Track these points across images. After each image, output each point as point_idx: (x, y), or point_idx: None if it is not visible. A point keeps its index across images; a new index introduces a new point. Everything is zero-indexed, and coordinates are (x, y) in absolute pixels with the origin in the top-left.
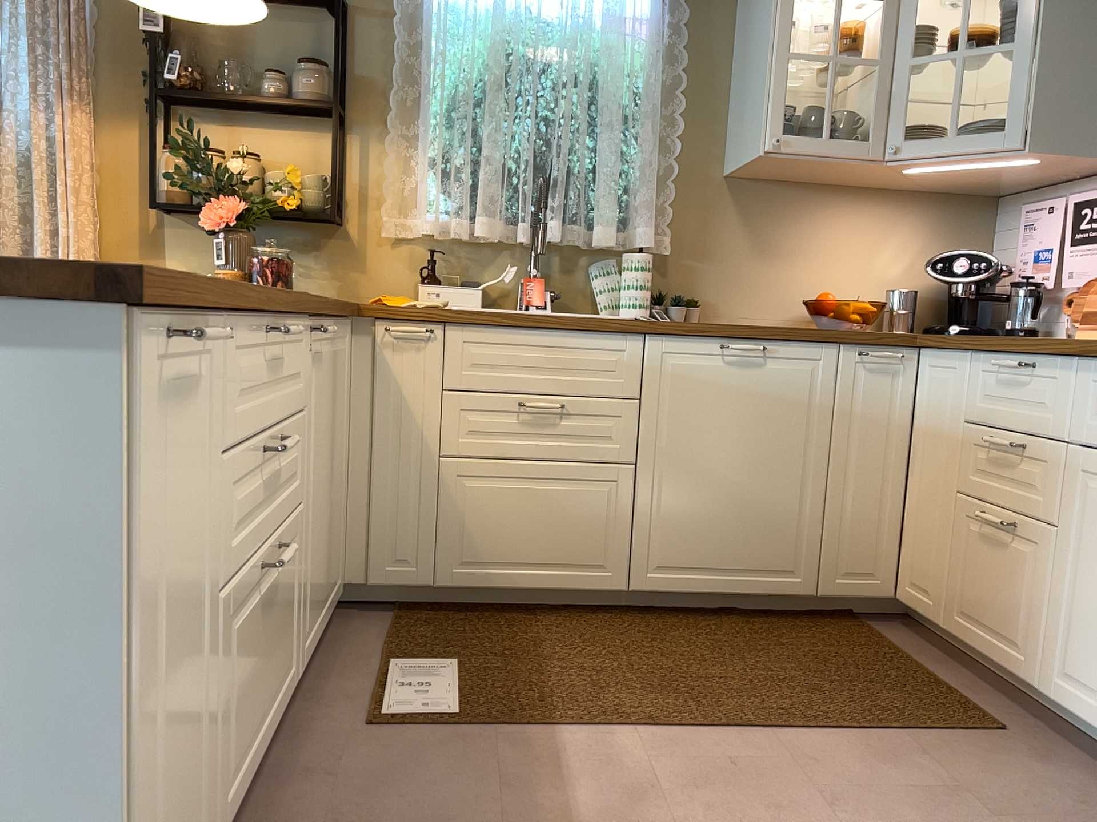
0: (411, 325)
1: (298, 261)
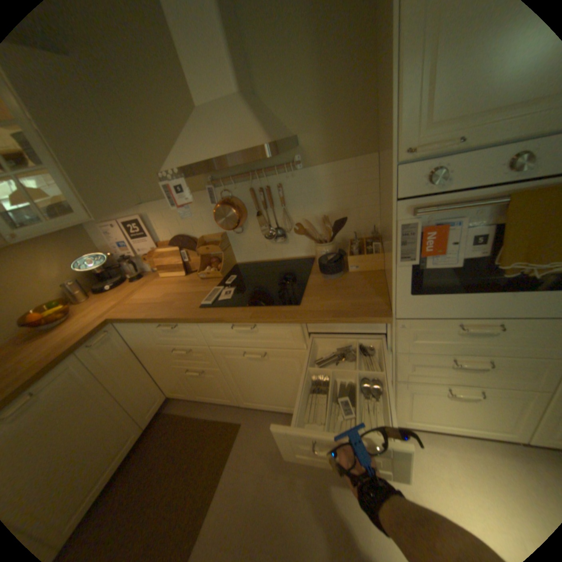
0: None
1: None
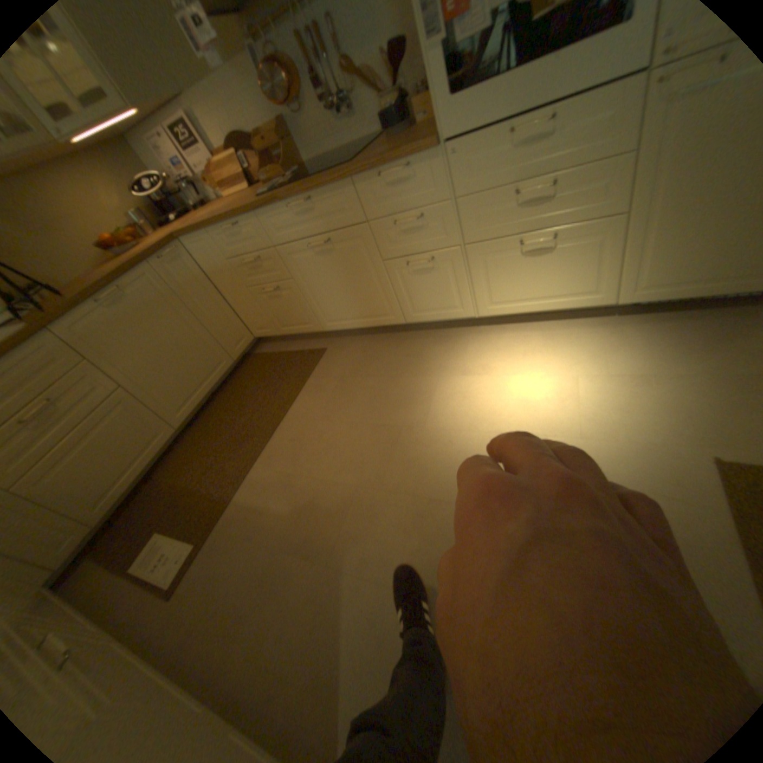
0: None
1: None
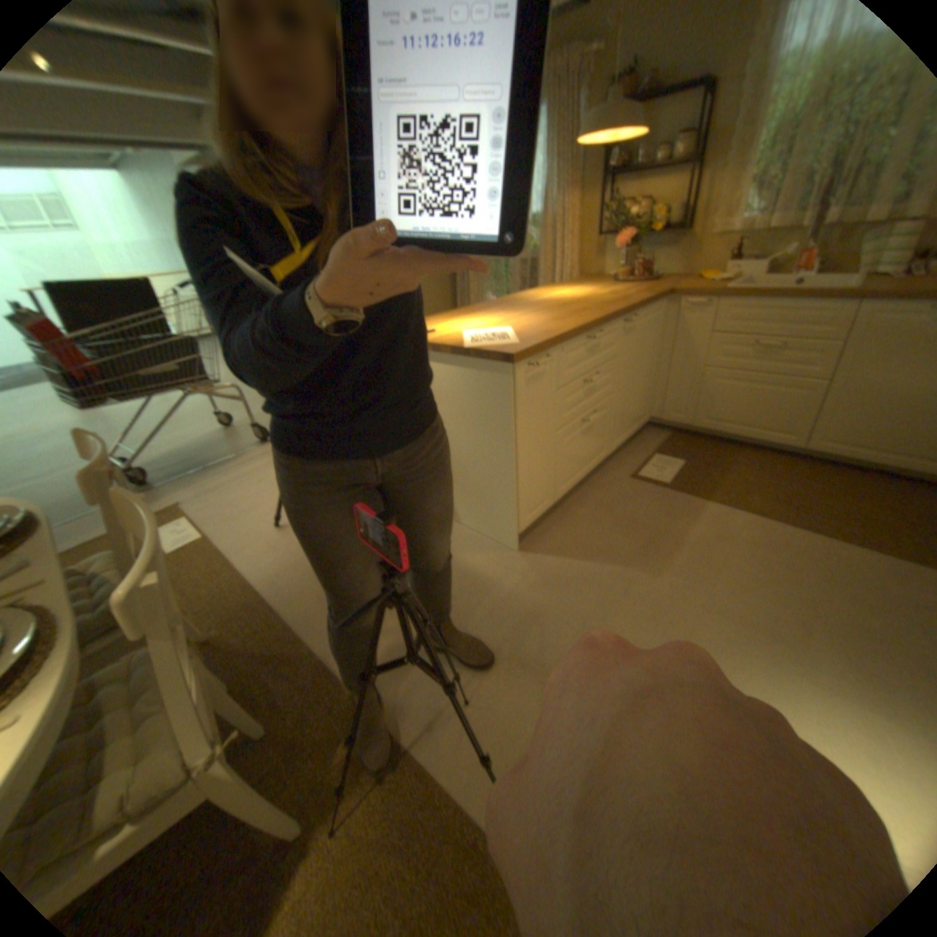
0: (701, 295)
1: (664, 249)
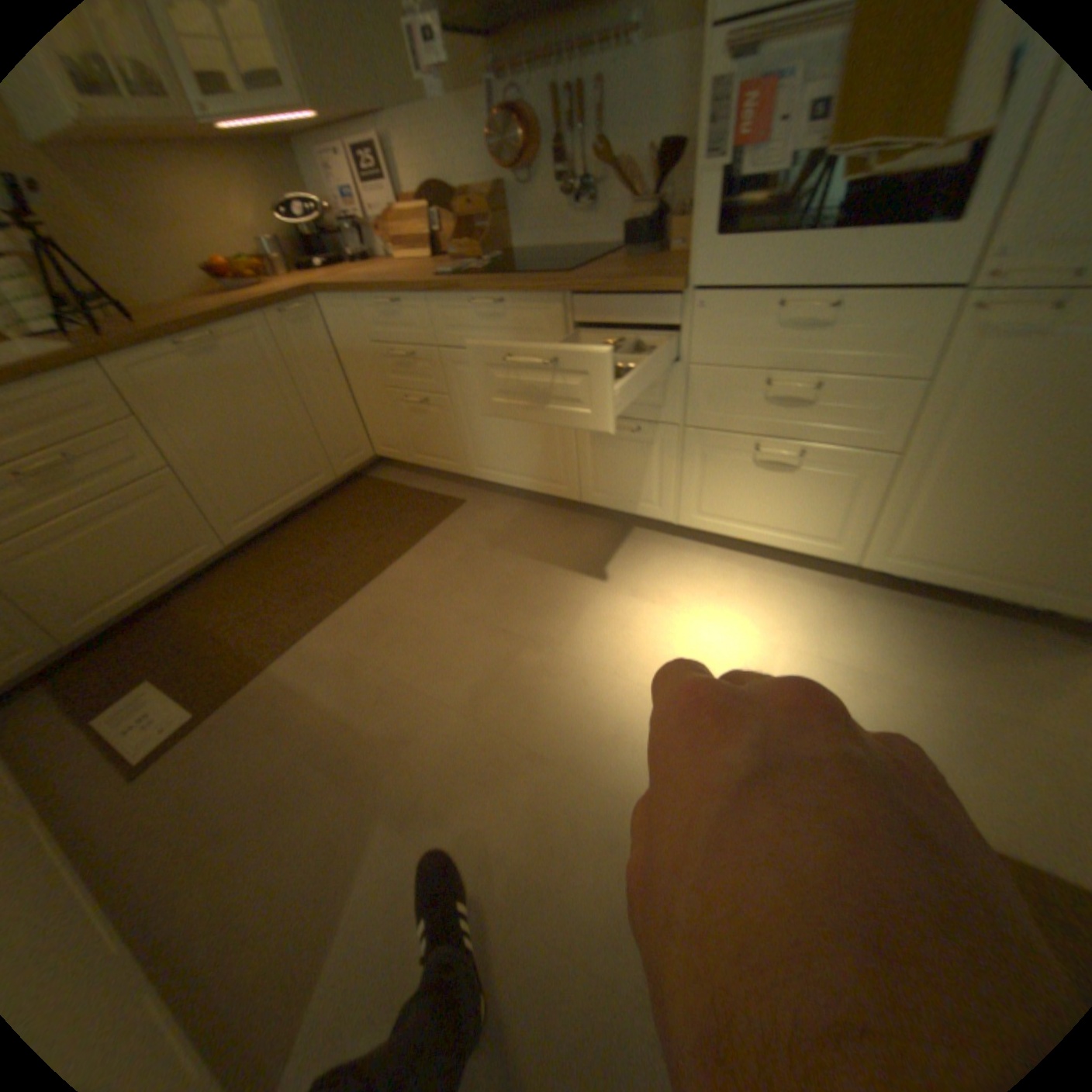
0: None
1: None
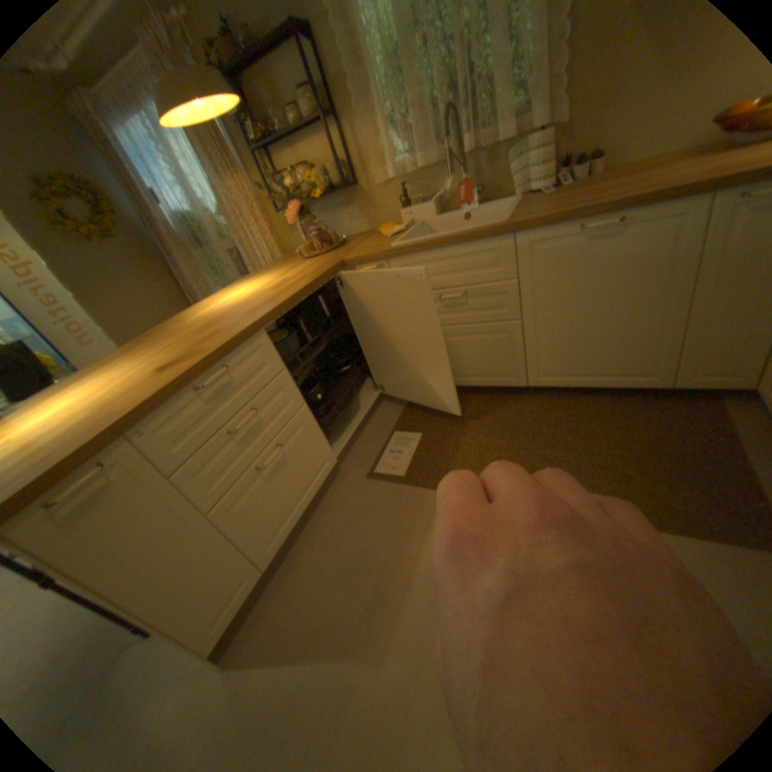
0: (371, 263)
1: (345, 213)
